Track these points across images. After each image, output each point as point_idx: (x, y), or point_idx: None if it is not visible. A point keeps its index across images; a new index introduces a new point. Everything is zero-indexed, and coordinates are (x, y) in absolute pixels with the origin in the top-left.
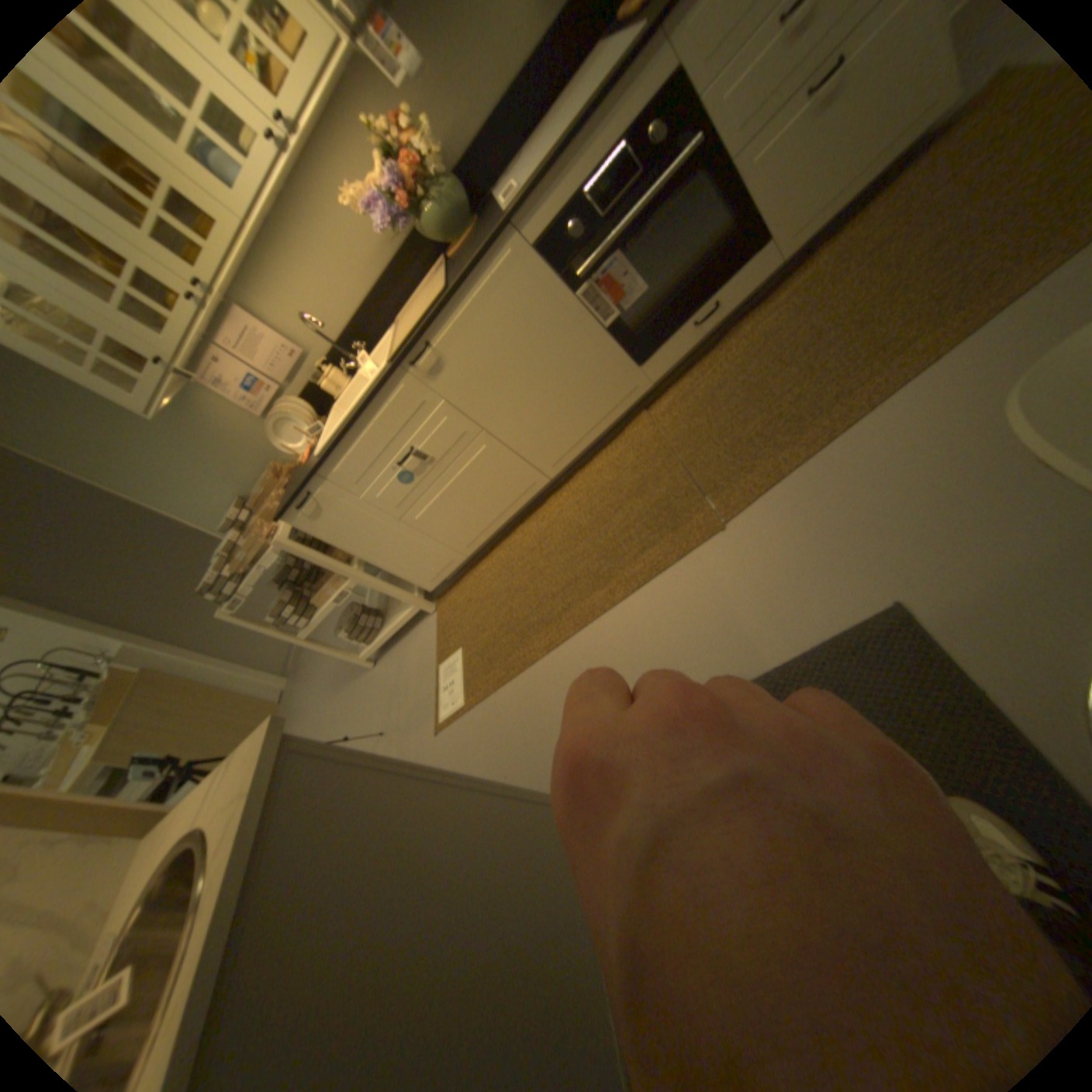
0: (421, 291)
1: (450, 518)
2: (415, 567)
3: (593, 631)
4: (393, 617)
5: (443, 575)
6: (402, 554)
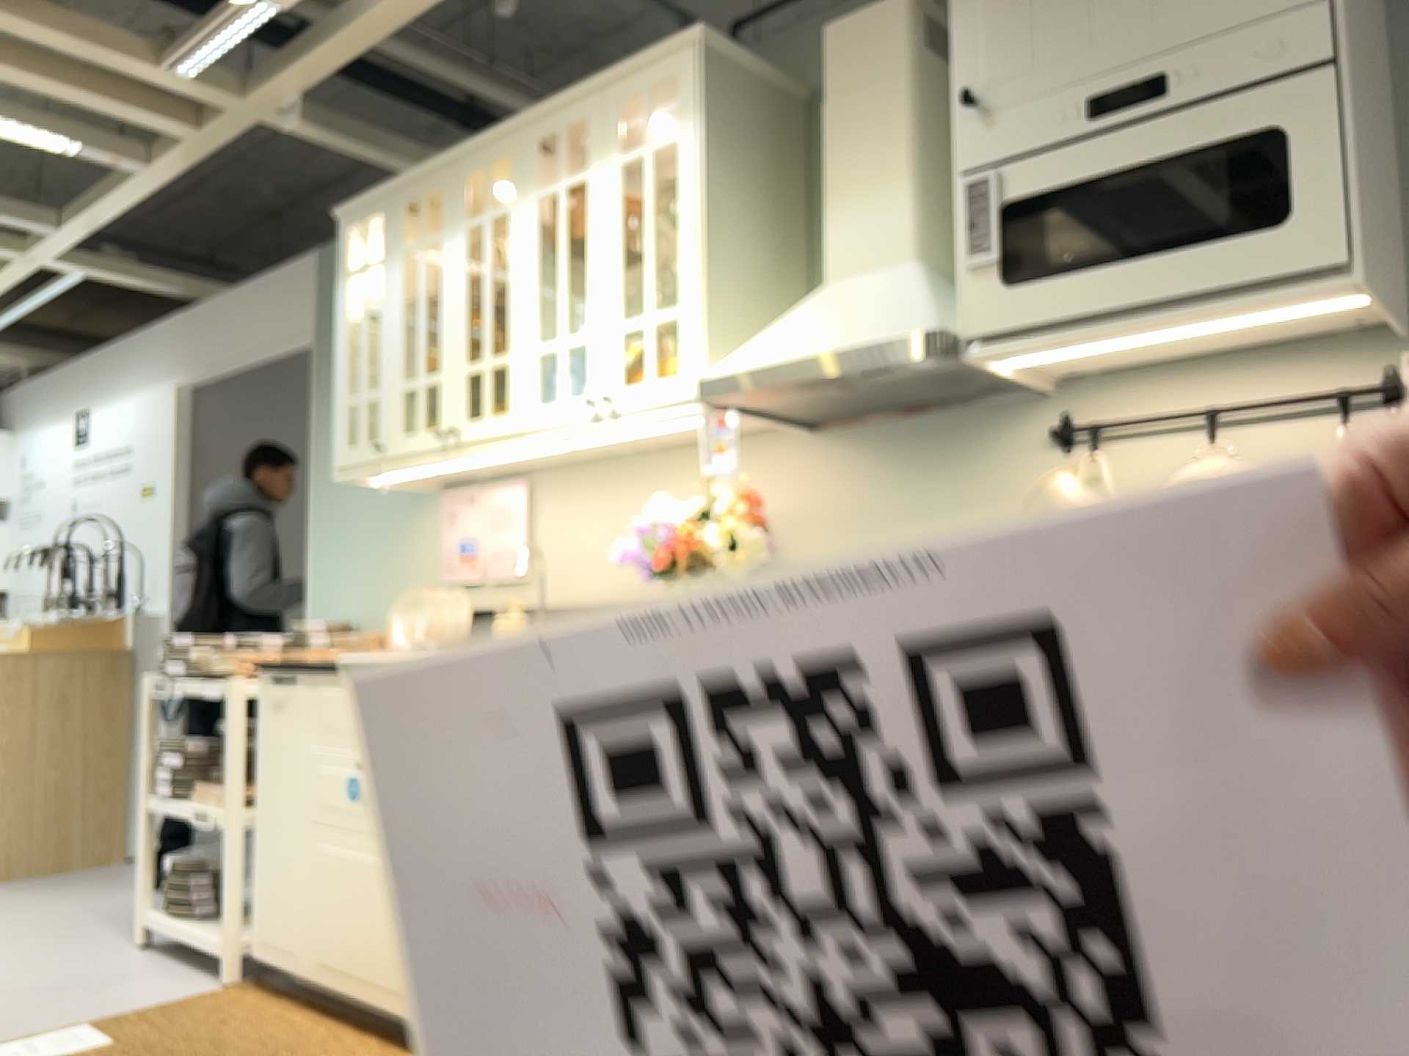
0: None
1: (334, 900)
2: (266, 898)
3: None
4: (217, 927)
5: (271, 957)
6: (274, 863)
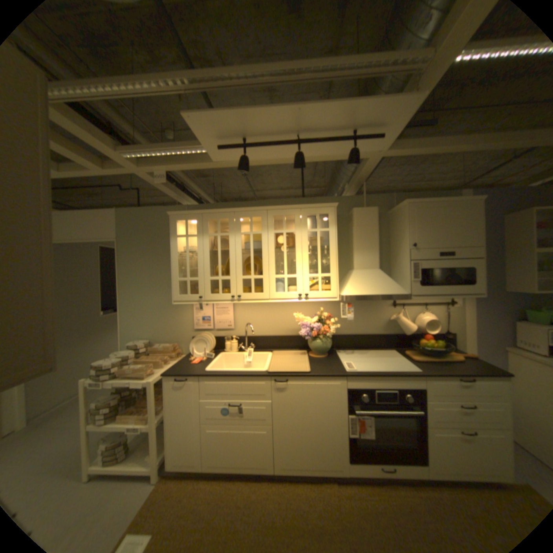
0: (290, 354)
1: (217, 446)
2: (176, 451)
3: None
4: (129, 462)
5: (181, 469)
6: (180, 439)
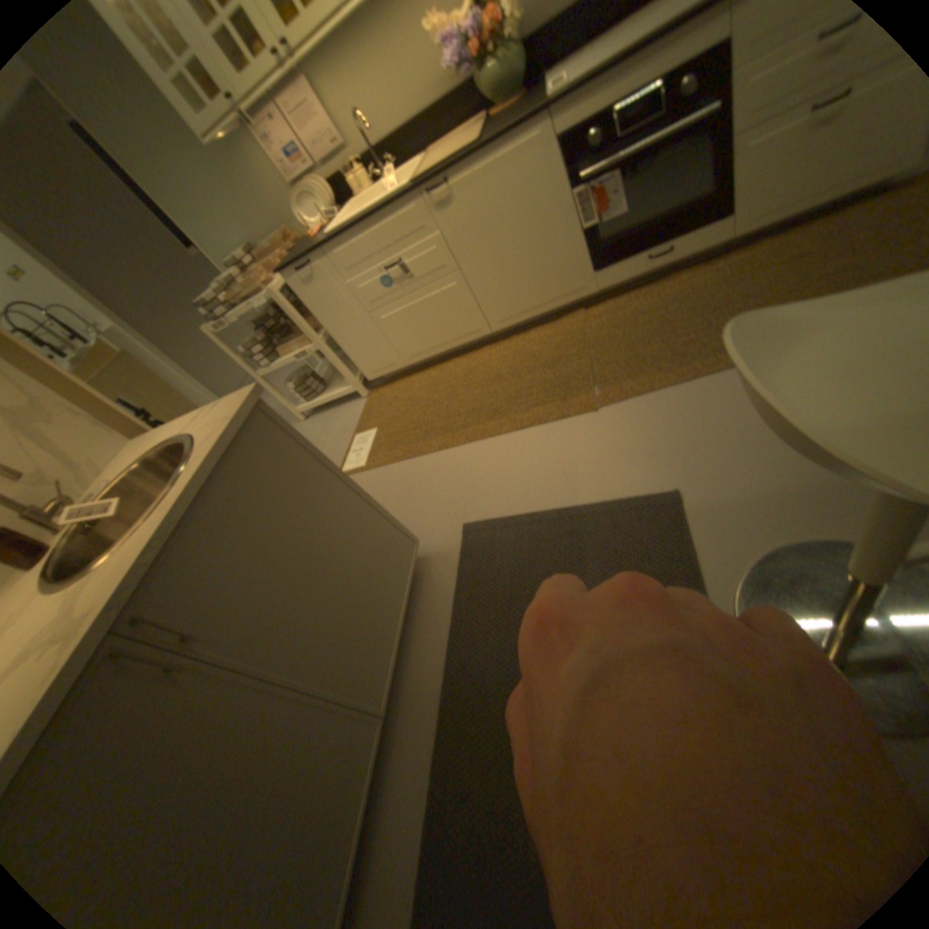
0: (457, 133)
1: (406, 329)
2: (365, 356)
3: (477, 447)
4: (332, 389)
5: (383, 371)
6: (359, 341)
